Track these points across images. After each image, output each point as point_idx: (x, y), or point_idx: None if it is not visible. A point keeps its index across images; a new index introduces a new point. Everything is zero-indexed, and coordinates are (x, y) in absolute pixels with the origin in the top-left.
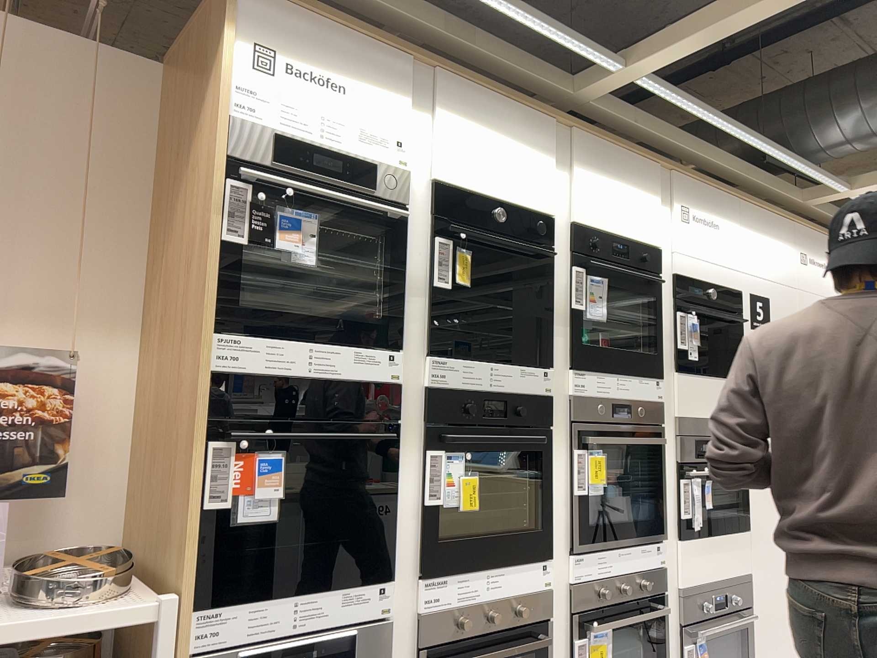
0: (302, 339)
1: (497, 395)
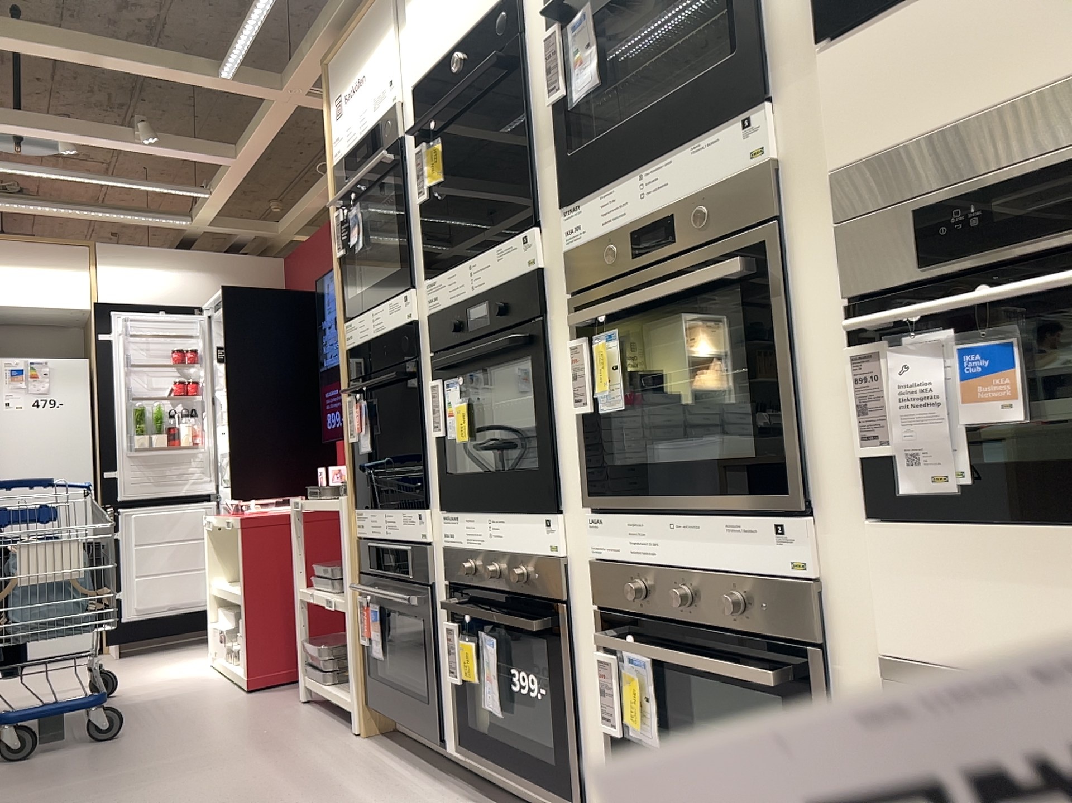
0: (365, 310)
1: (478, 299)
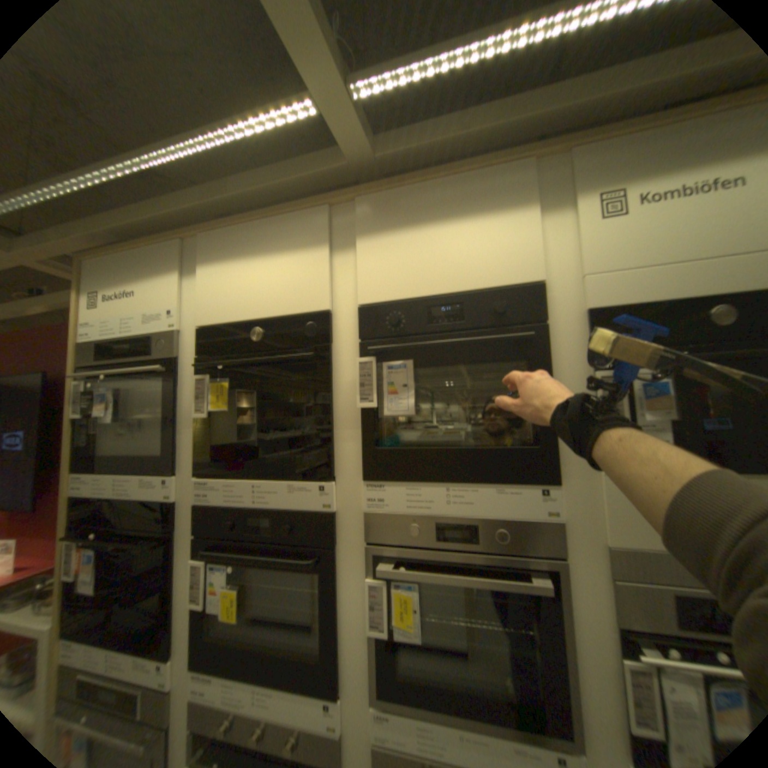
0: (105, 475)
1: (262, 516)
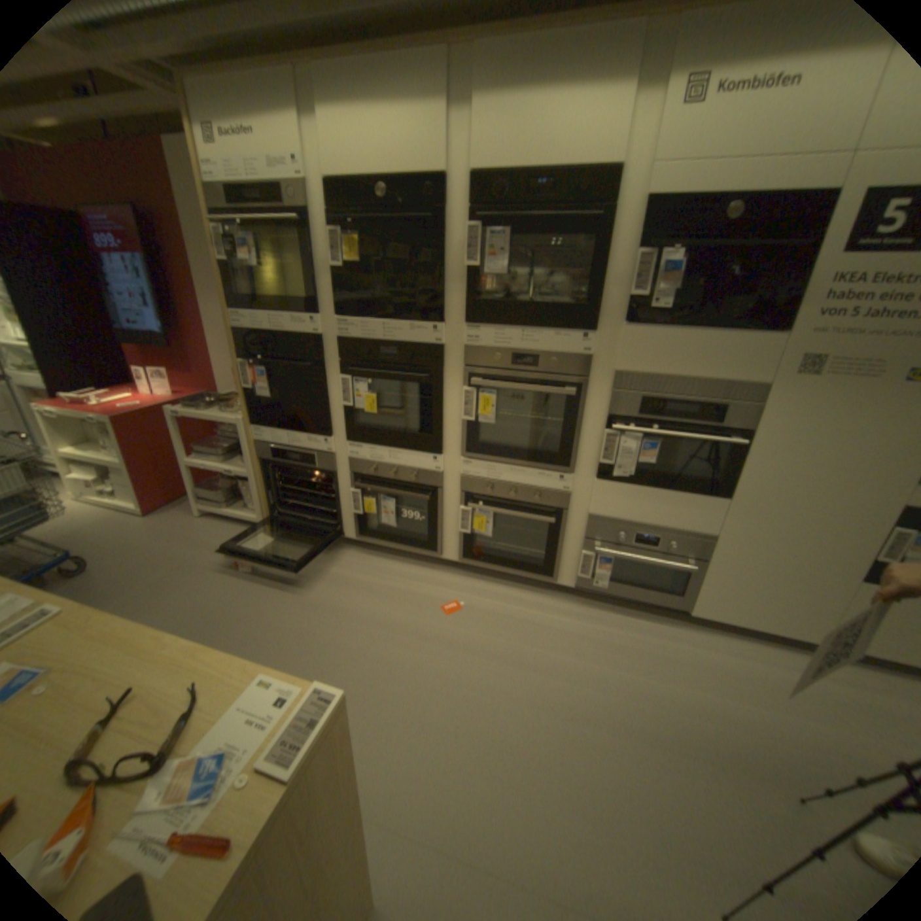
0: (259, 312)
1: (391, 347)
